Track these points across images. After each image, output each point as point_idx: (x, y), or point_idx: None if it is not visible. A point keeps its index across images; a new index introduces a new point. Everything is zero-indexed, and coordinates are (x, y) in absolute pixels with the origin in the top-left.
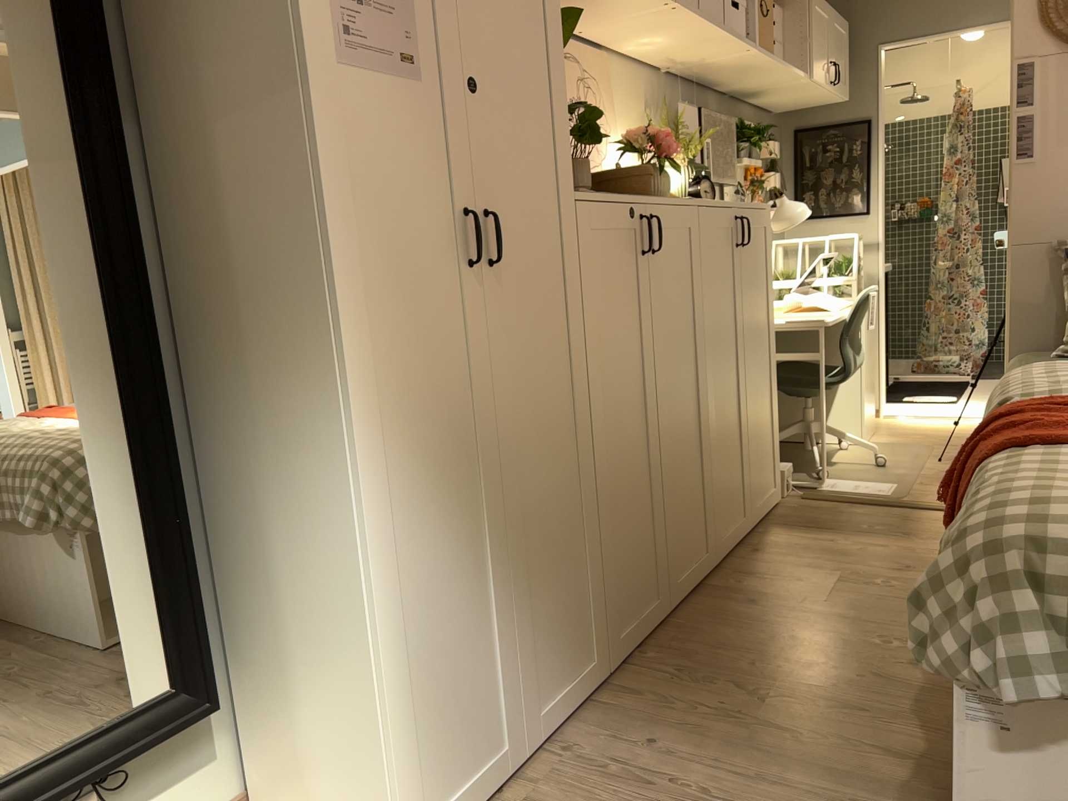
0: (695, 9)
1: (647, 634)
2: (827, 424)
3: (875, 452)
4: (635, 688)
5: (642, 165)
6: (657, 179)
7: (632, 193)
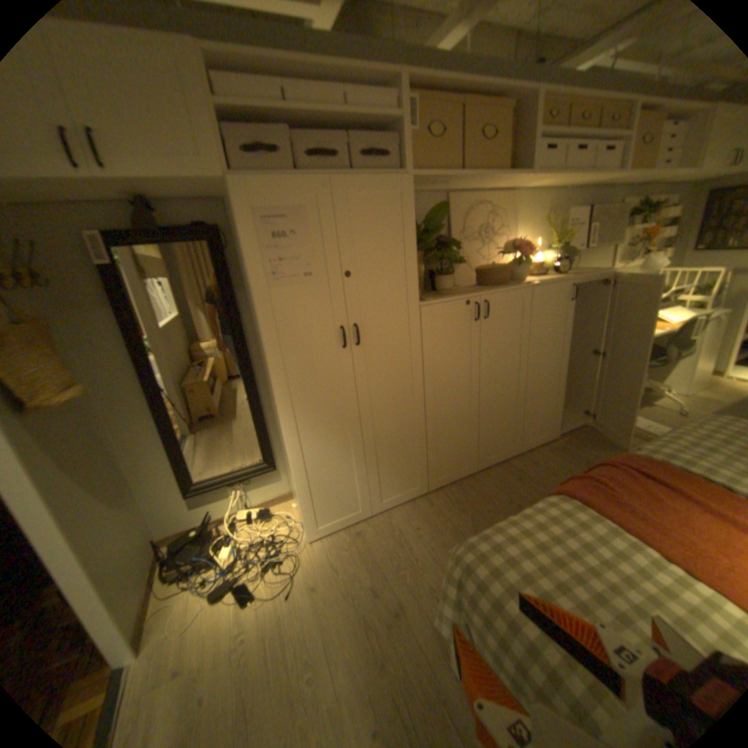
0: (564, 169)
1: (462, 479)
2: (662, 385)
3: (684, 409)
4: (436, 502)
5: (502, 268)
6: (520, 271)
7: (495, 283)
